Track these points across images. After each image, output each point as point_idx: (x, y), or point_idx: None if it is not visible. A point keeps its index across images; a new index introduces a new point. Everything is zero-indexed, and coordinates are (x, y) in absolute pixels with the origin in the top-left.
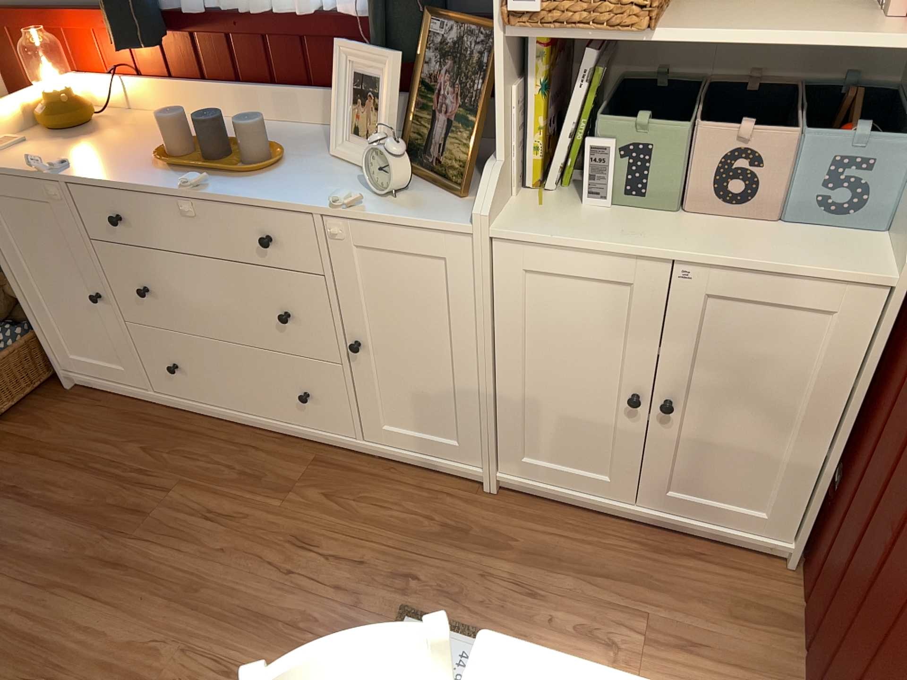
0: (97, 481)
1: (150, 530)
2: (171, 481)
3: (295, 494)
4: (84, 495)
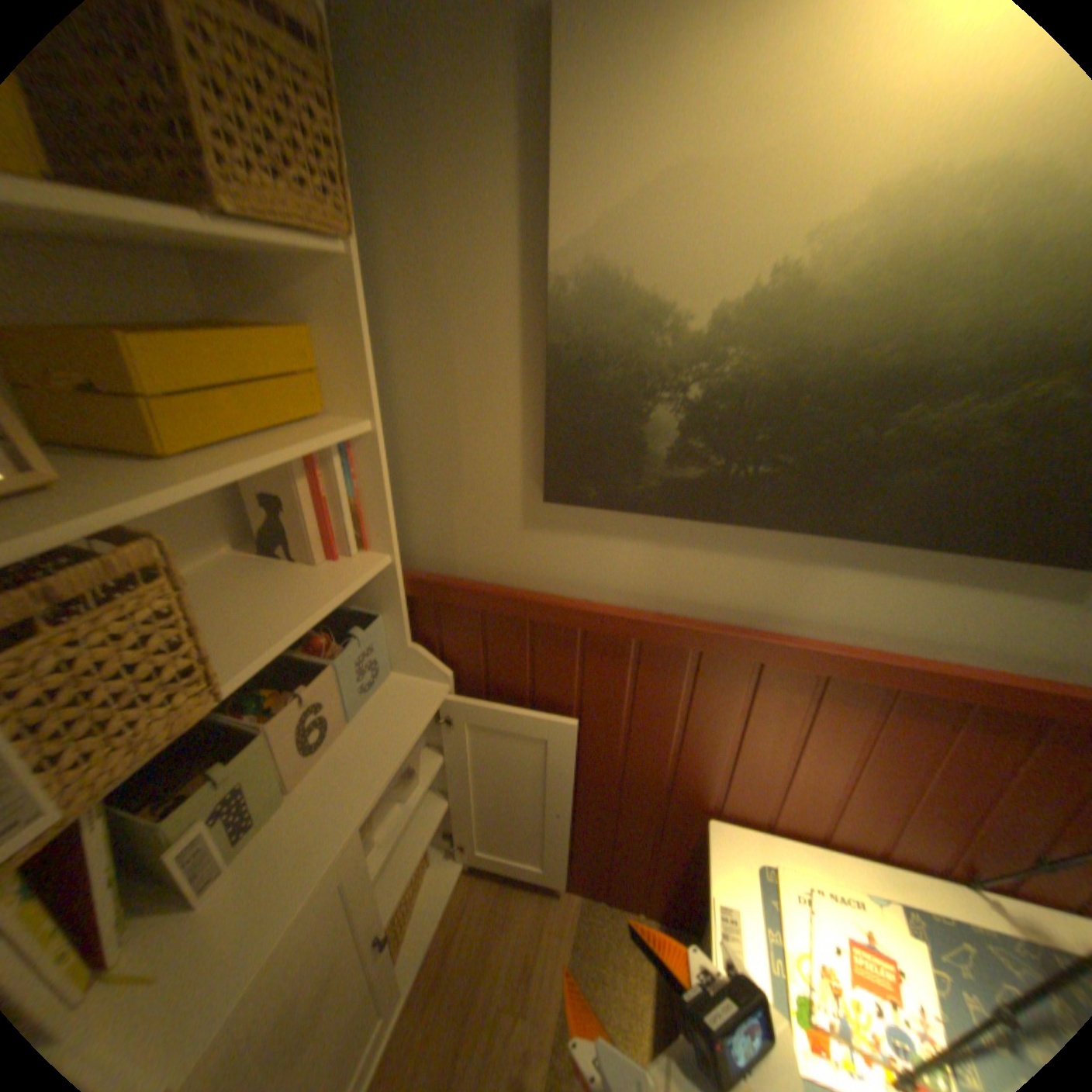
0: None
1: None
2: None
3: None
4: None
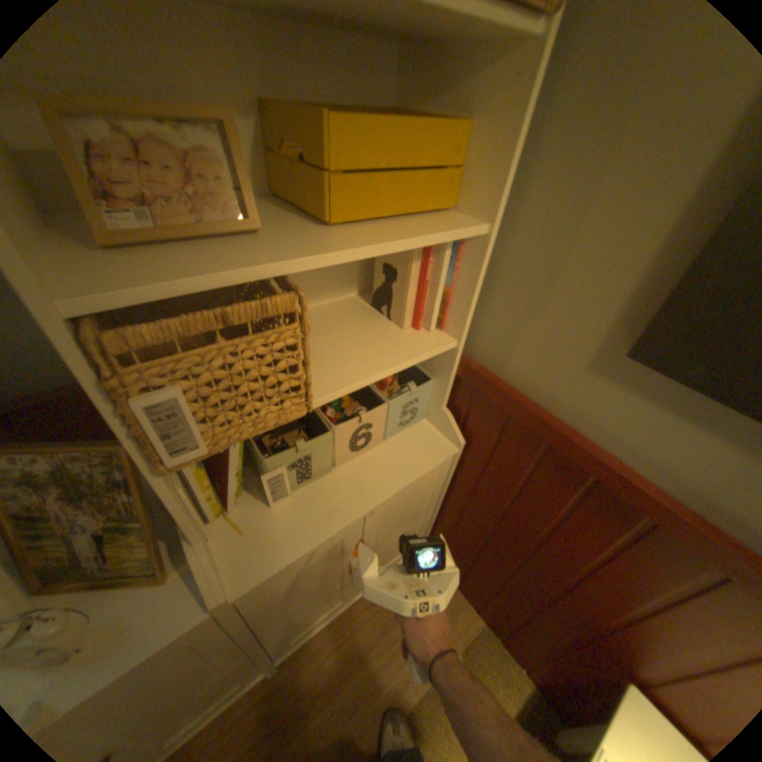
0: None
1: None
2: None
3: None
4: None
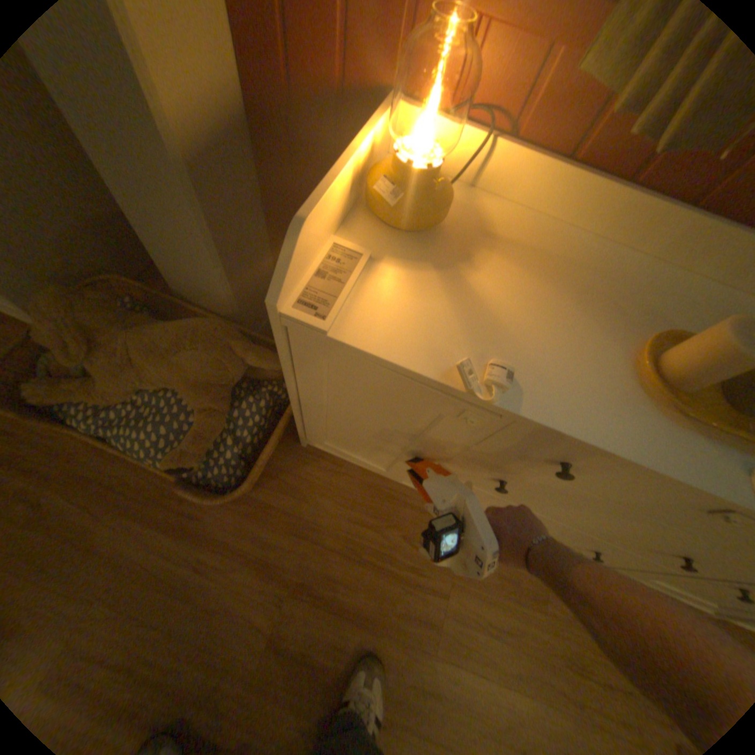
0: (374, 585)
1: (446, 657)
2: (441, 590)
3: (552, 611)
4: (368, 605)
